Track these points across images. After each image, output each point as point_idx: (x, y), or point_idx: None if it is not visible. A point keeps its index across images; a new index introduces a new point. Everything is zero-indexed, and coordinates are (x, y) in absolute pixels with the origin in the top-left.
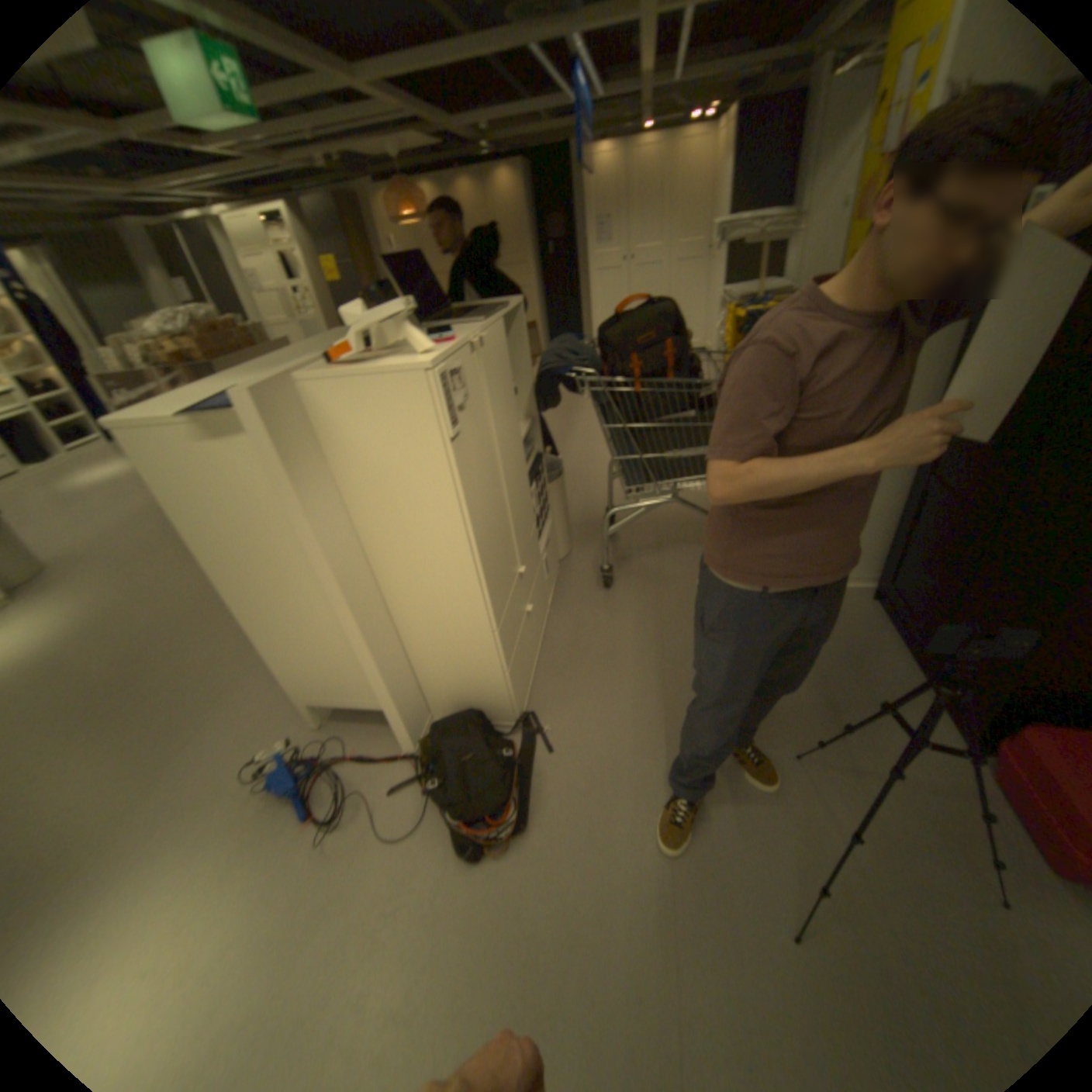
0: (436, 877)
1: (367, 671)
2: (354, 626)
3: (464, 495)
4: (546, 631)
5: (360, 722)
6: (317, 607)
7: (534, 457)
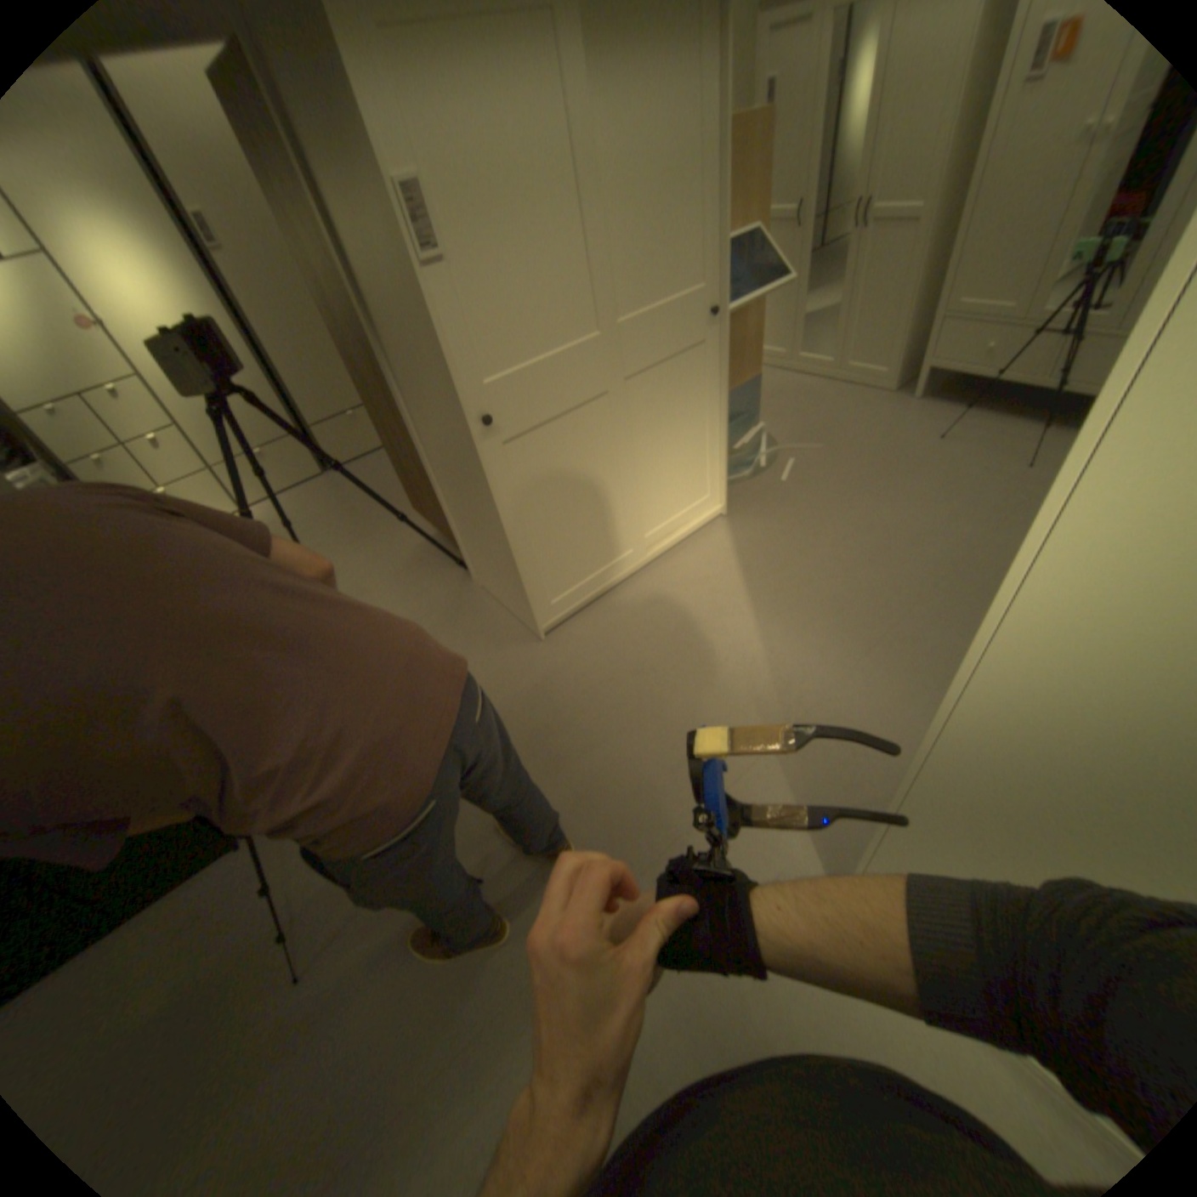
0: None
1: None
2: None
3: None
4: None
5: None
6: None
7: None
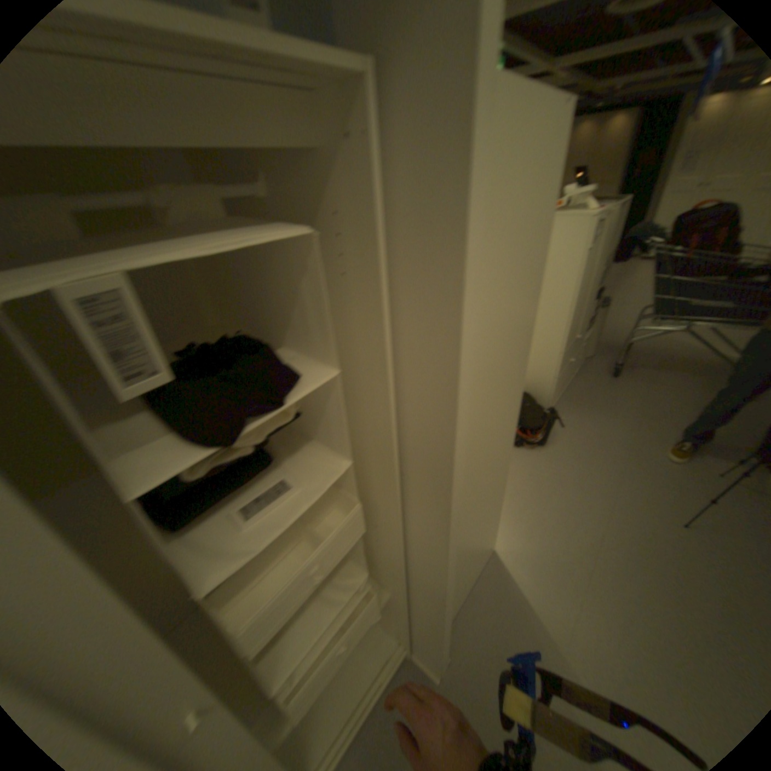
0: None
1: None
2: None
3: (582, 278)
4: (570, 385)
5: None
6: None
7: (601, 288)
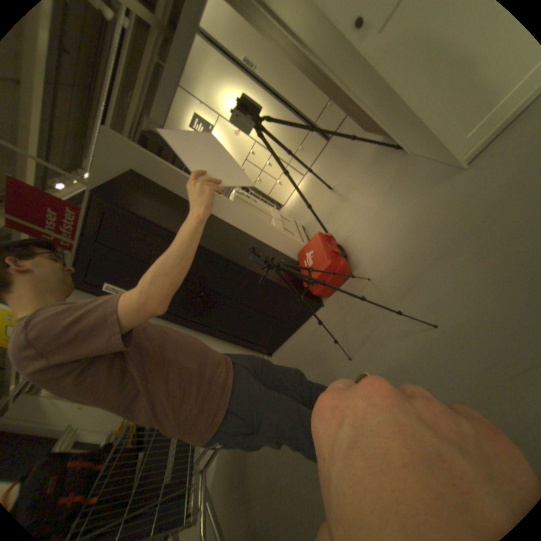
0: None
1: None
2: None
3: None
4: None
5: None
6: None
7: None
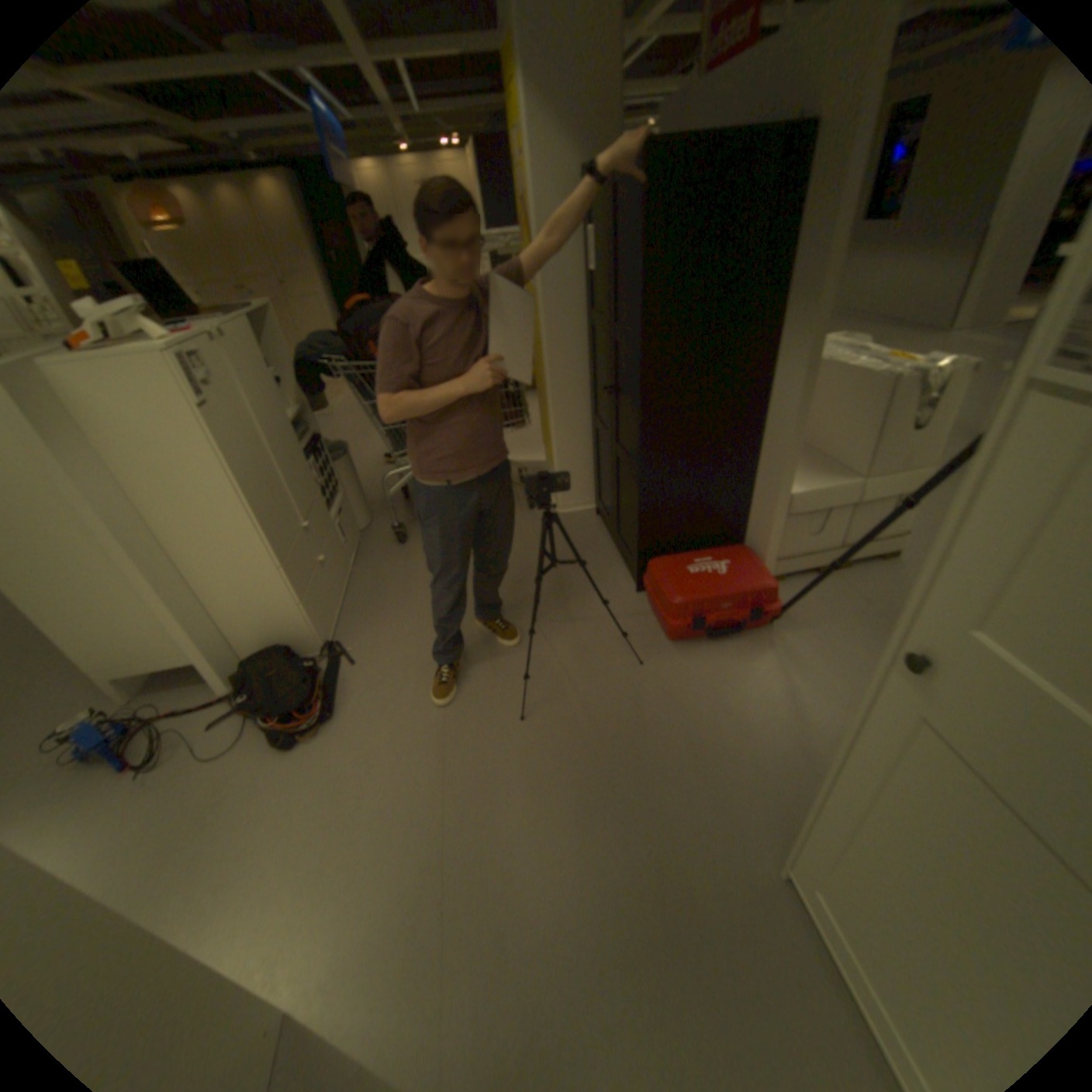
0: (254, 771)
1: (159, 622)
2: (137, 579)
3: (218, 453)
4: (347, 586)
5: (170, 692)
6: (97, 575)
7: (308, 438)
